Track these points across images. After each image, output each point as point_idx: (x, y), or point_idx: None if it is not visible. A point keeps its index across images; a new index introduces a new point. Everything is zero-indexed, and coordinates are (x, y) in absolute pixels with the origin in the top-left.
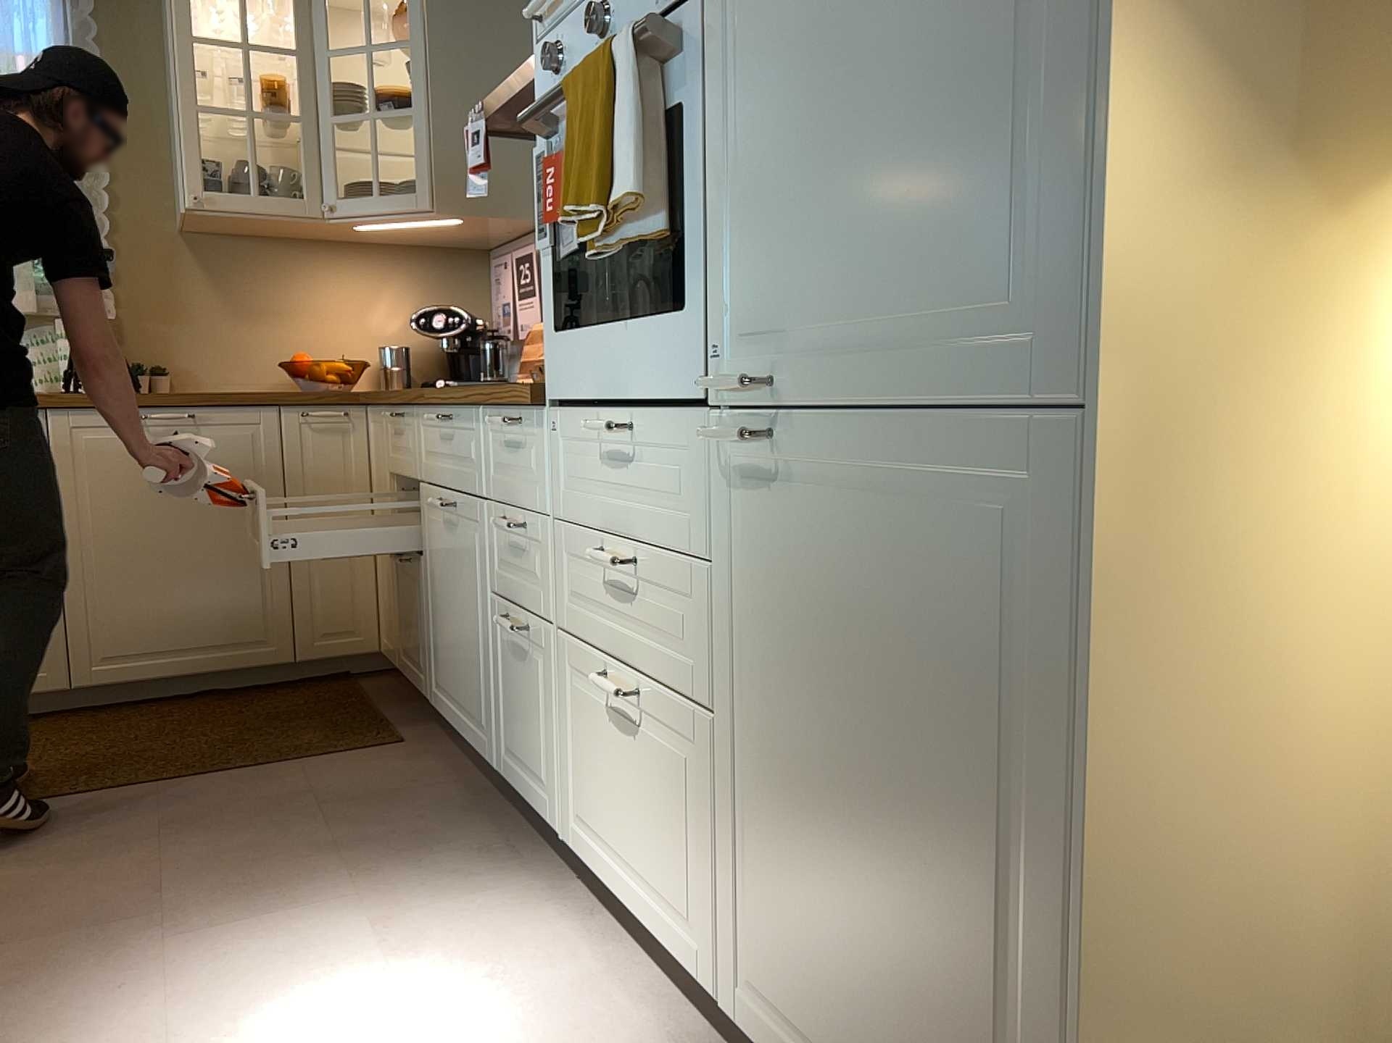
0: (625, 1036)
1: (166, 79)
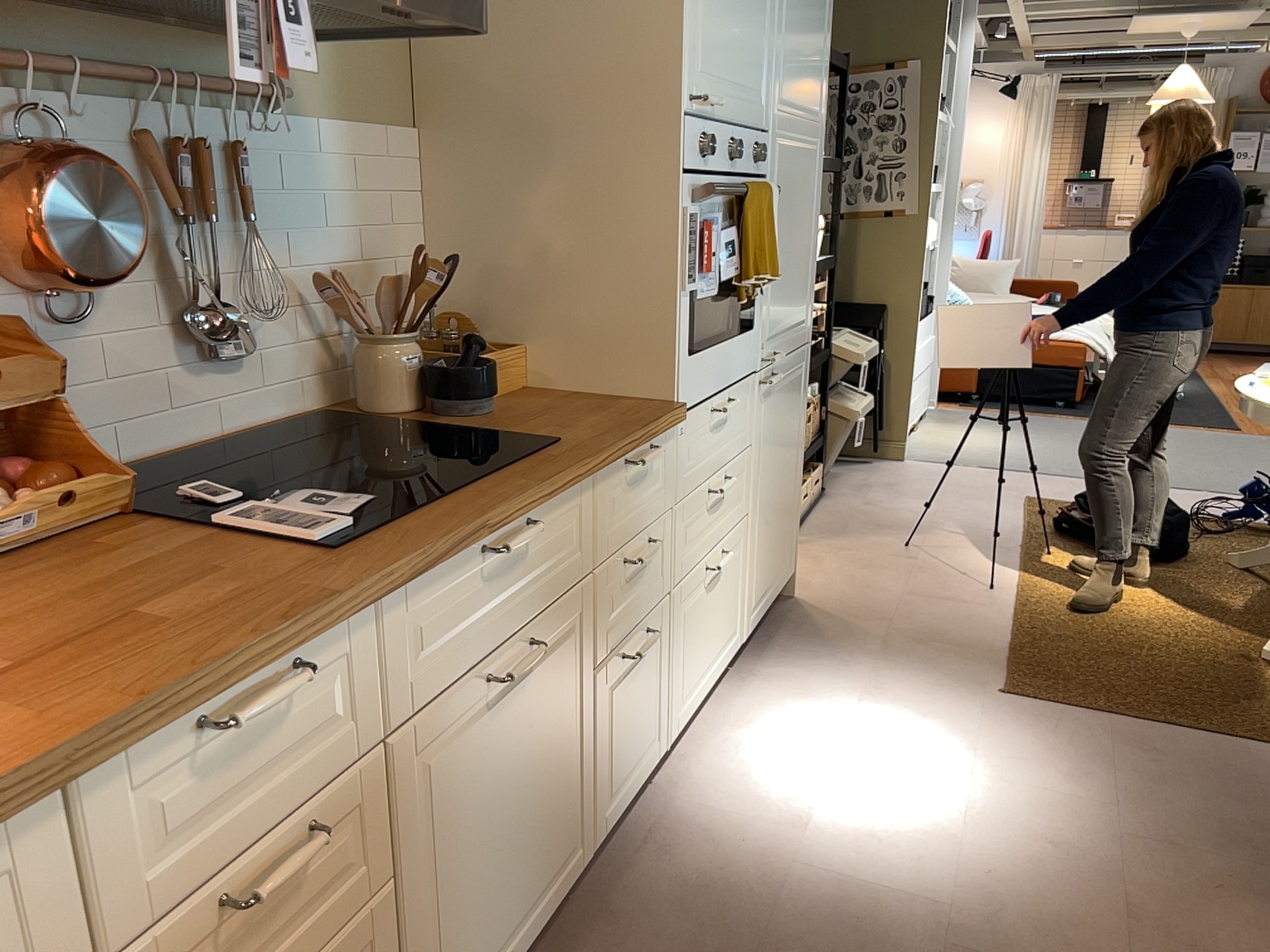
0: (750, 705)
1: None
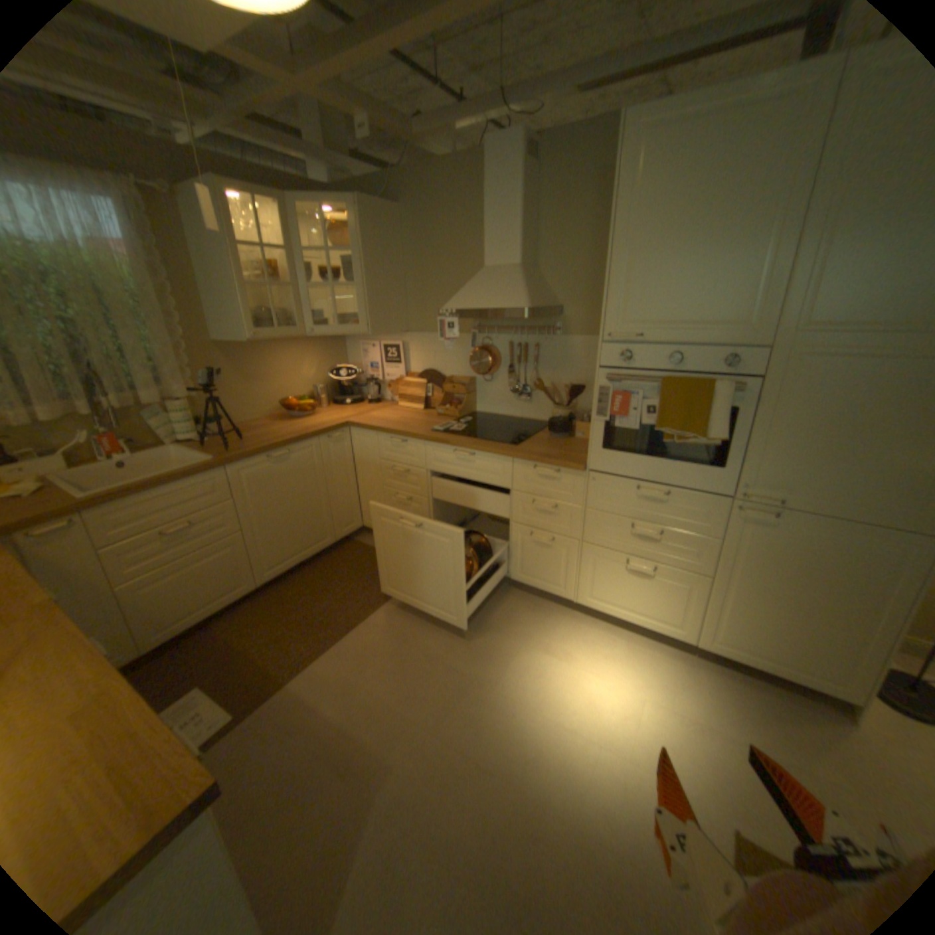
0: (654, 659)
1: (189, 254)
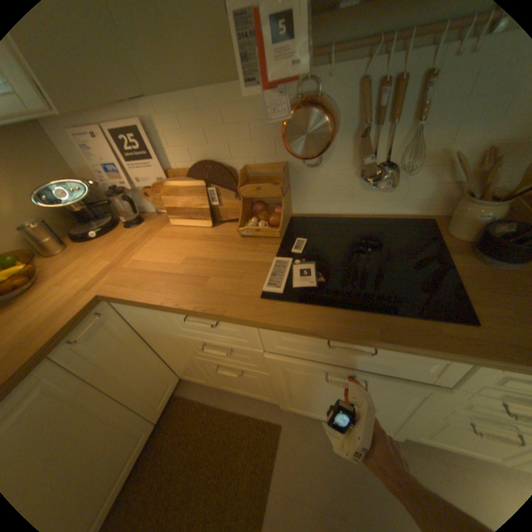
0: None
1: None
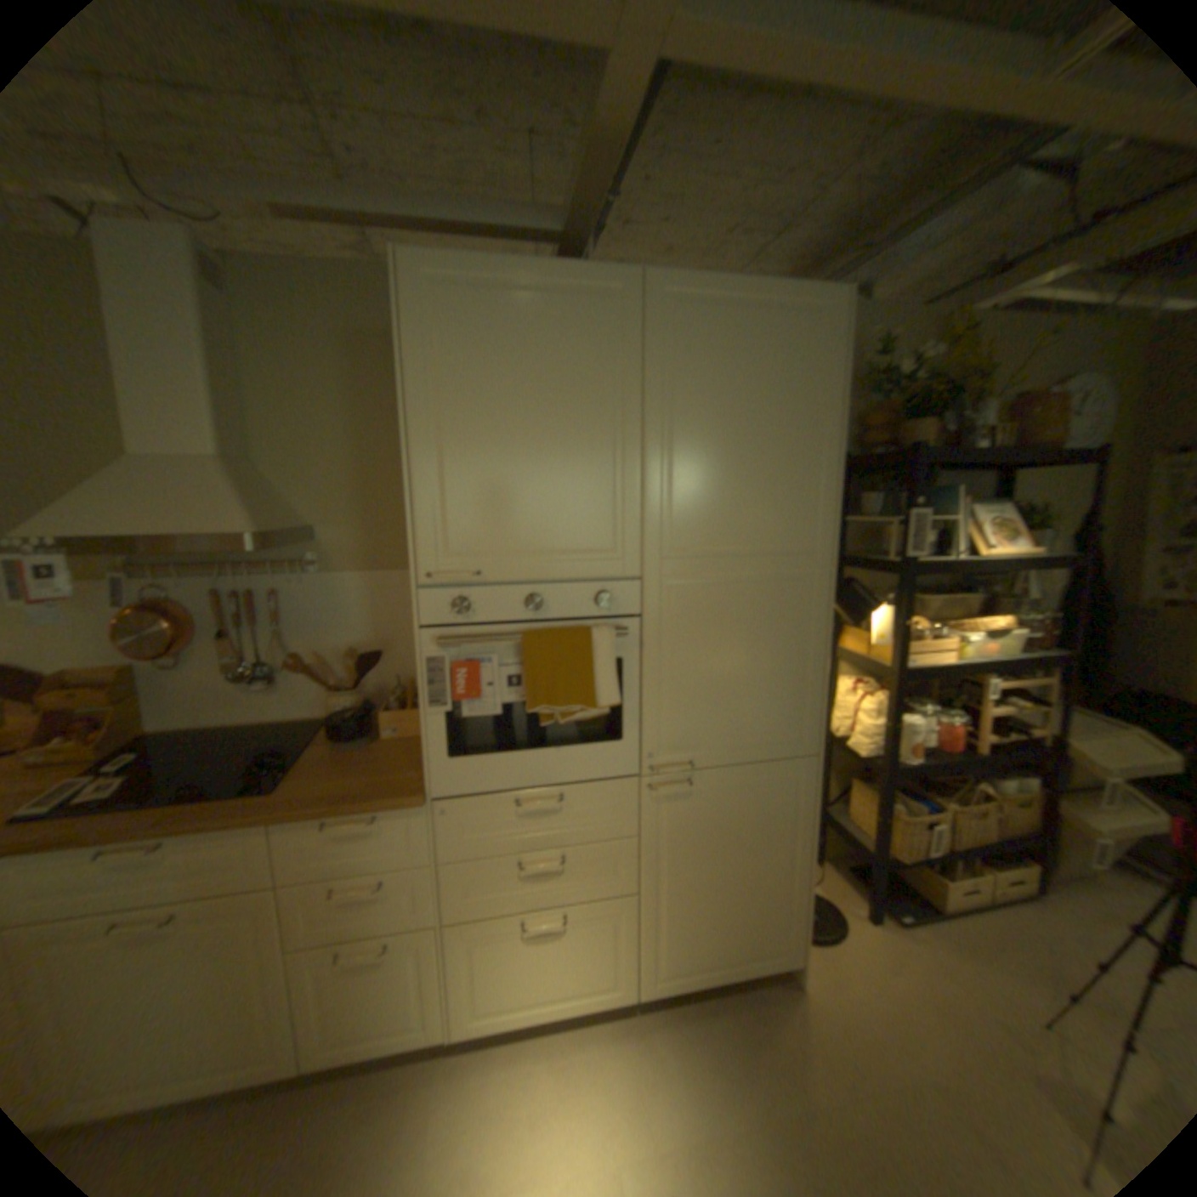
0: (594, 1063)
1: None
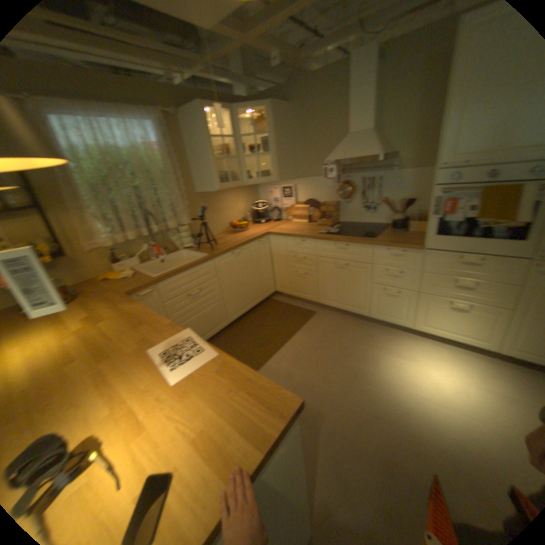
0: (468, 360)
1: (181, 146)
